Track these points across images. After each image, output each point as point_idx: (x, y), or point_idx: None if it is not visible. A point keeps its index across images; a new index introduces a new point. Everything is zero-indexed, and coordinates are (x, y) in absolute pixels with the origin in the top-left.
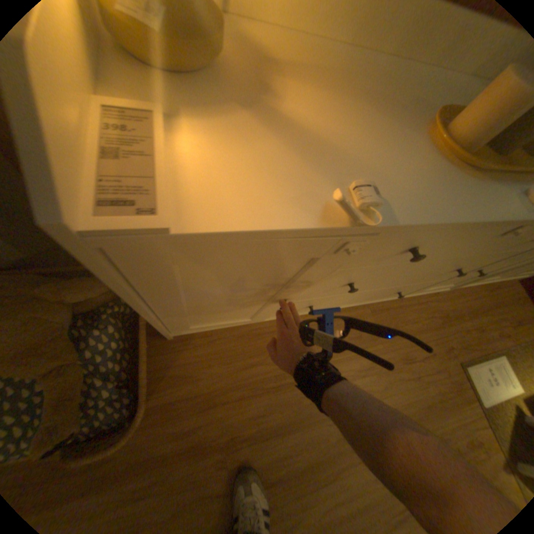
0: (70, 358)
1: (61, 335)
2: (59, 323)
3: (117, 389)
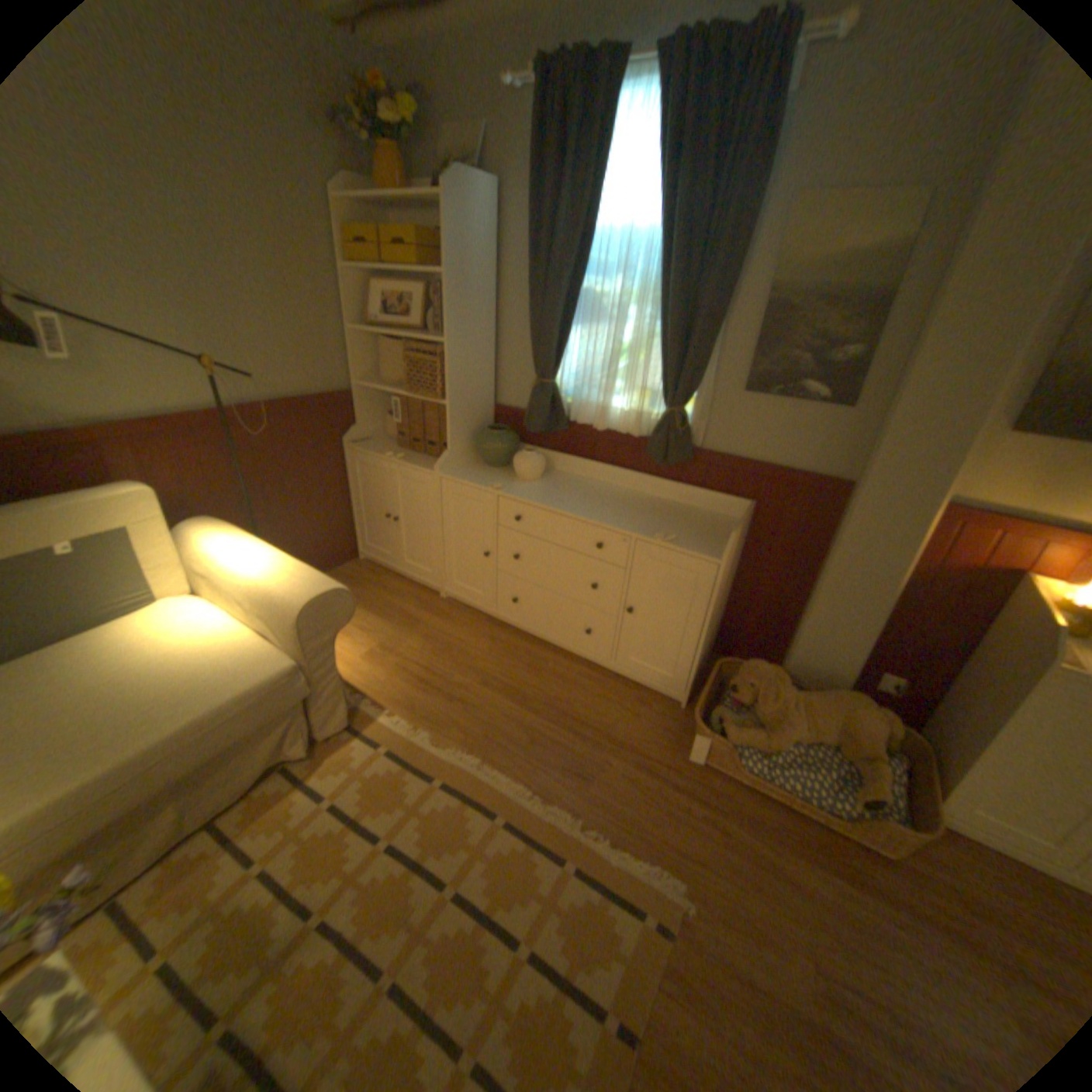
0: (886, 761)
1: (885, 743)
2: (889, 735)
3: (907, 809)
